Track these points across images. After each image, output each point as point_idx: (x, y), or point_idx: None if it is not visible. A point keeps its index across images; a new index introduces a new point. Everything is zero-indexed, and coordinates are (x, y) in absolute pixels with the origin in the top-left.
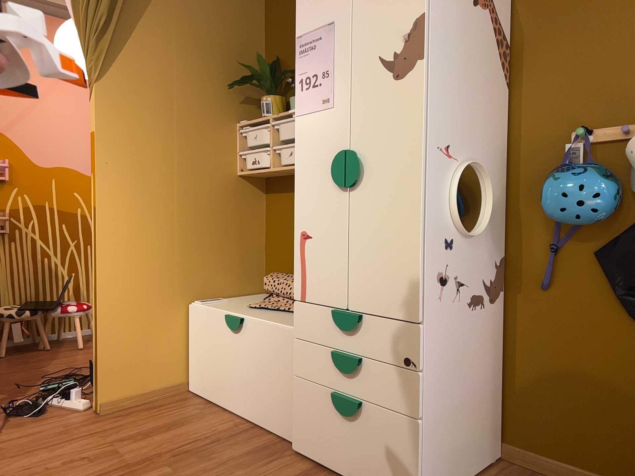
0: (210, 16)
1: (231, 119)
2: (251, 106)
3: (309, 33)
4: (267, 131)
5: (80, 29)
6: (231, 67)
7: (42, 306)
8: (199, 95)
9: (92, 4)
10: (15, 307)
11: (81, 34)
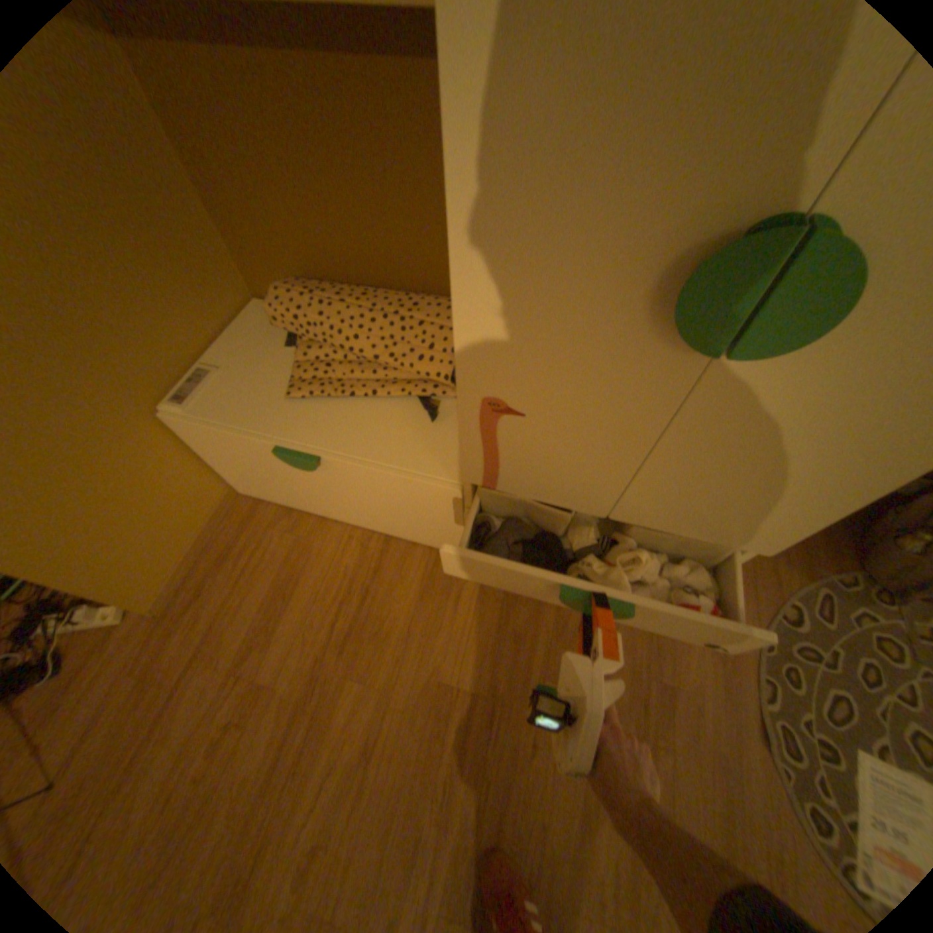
0: None
1: None
2: None
3: None
4: None
5: None
6: None
7: None
8: None
9: None
10: None
11: None
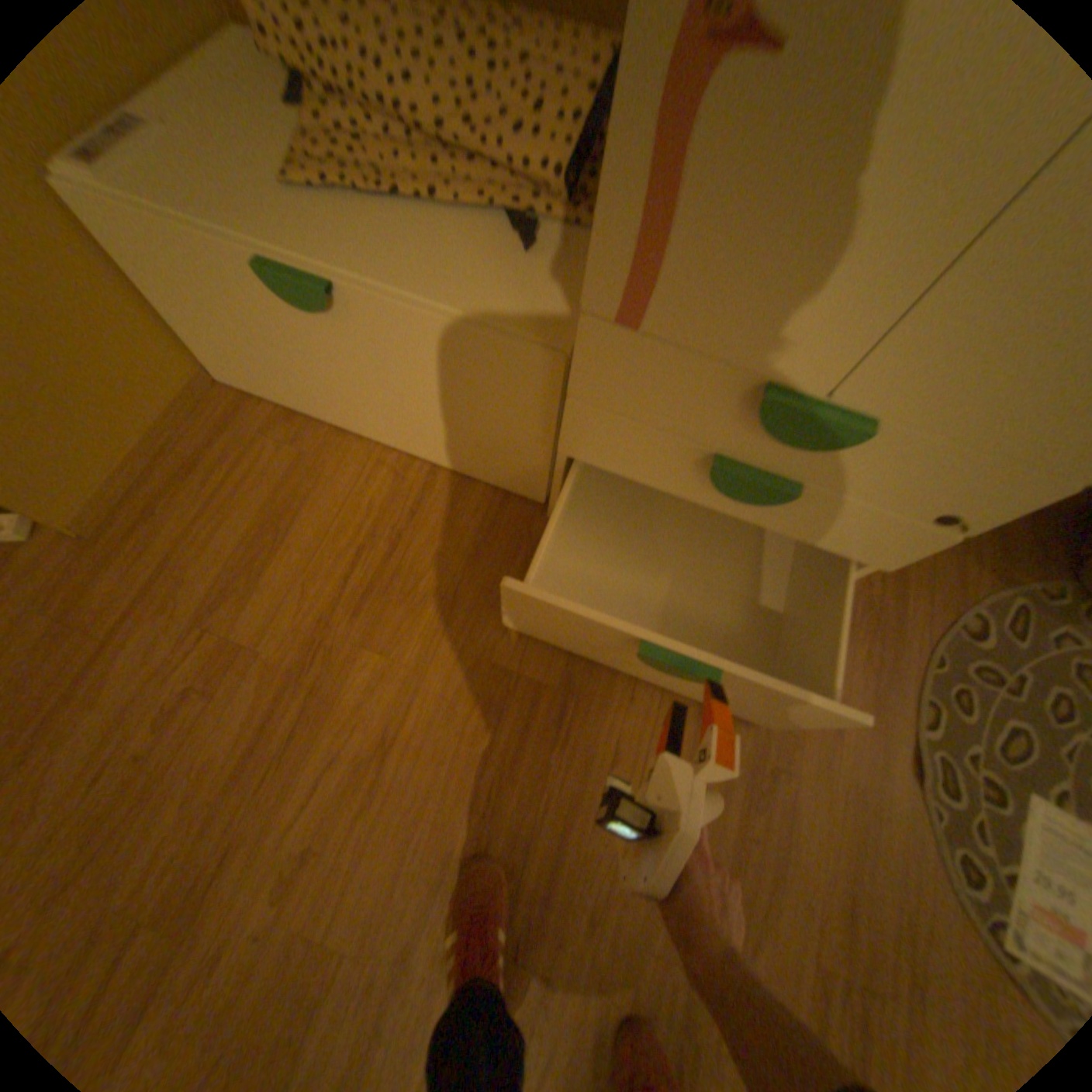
0: None
1: None
2: None
3: None
4: None
5: None
6: None
7: None
8: None
9: None
10: None
11: None
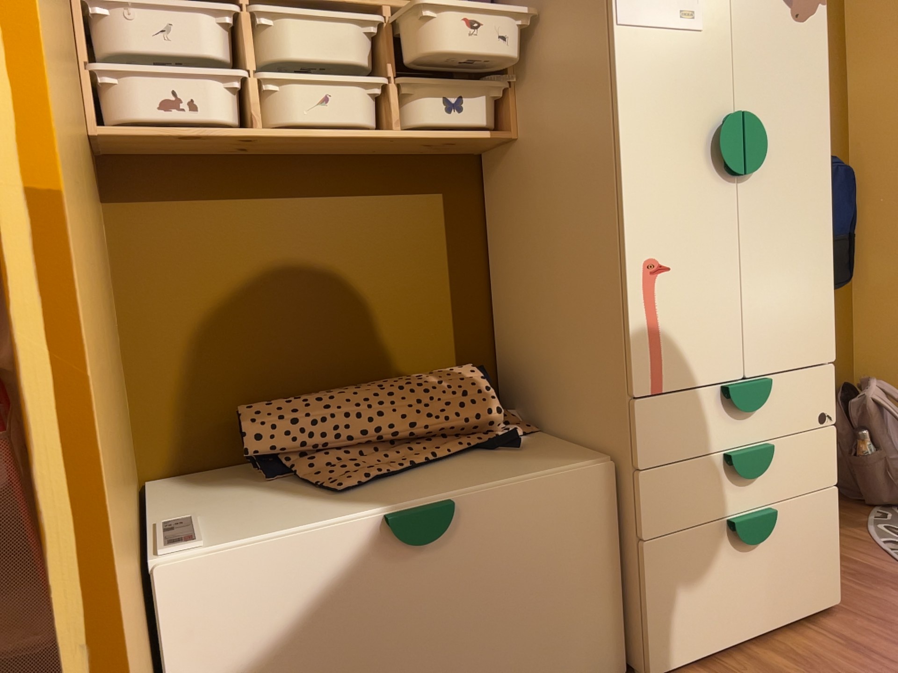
0: None
1: None
2: None
3: None
4: (223, 27)
5: None
6: None
7: None
8: None
9: None
10: None
11: None
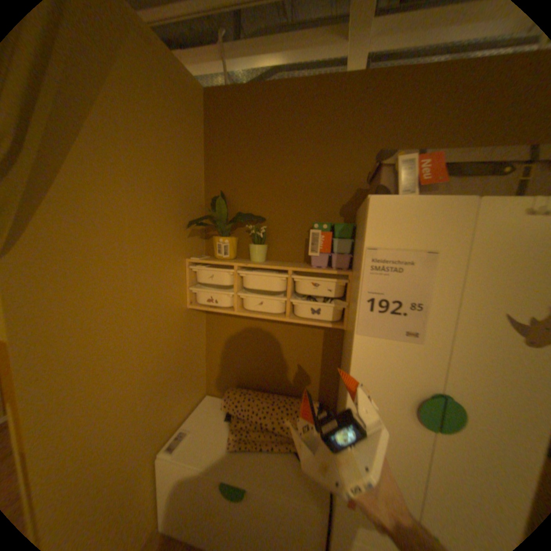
0: (159, 140)
1: (181, 255)
2: (196, 237)
3: (390, 248)
4: (229, 275)
5: None
6: (180, 200)
7: None
8: (152, 238)
9: None
10: None
11: None
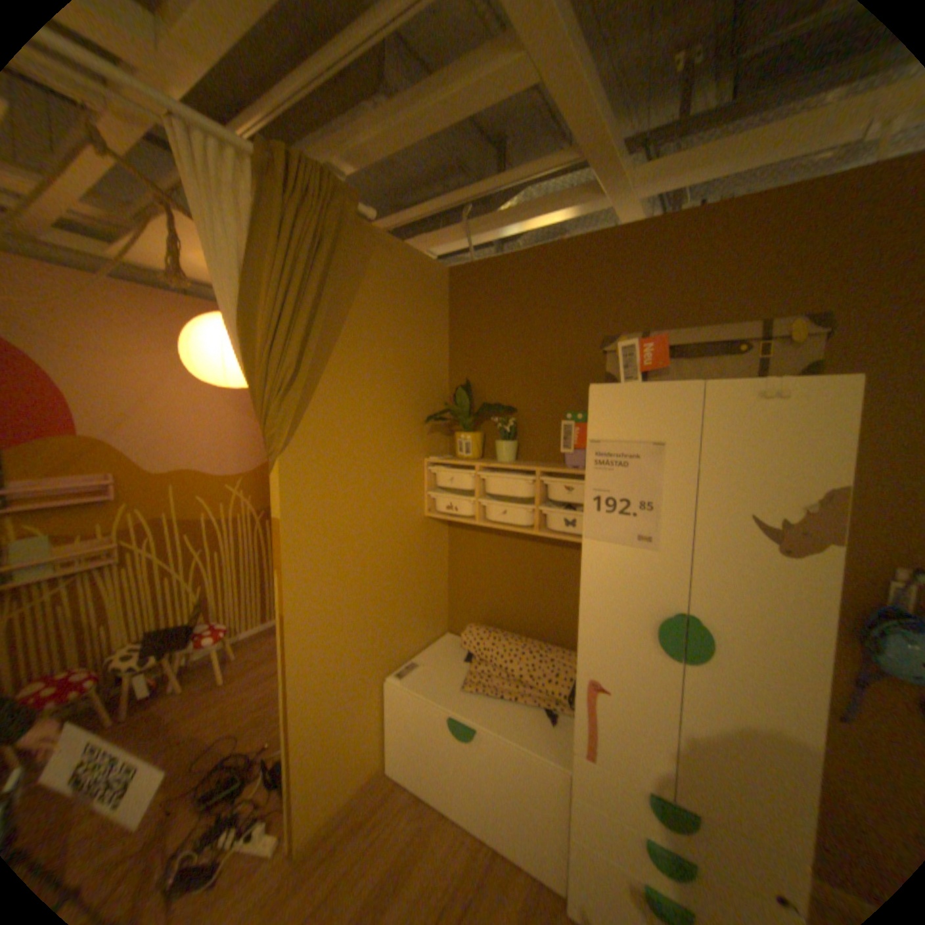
0: (398, 337)
1: (419, 454)
2: (436, 434)
3: (613, 440)
4: (470, 477)
5: (249, 377)
6: (419, 394)
7: (167, 644)
8: (389, 436)
9: (272, 351)
10: (133, 655)
11: (249, 383)
